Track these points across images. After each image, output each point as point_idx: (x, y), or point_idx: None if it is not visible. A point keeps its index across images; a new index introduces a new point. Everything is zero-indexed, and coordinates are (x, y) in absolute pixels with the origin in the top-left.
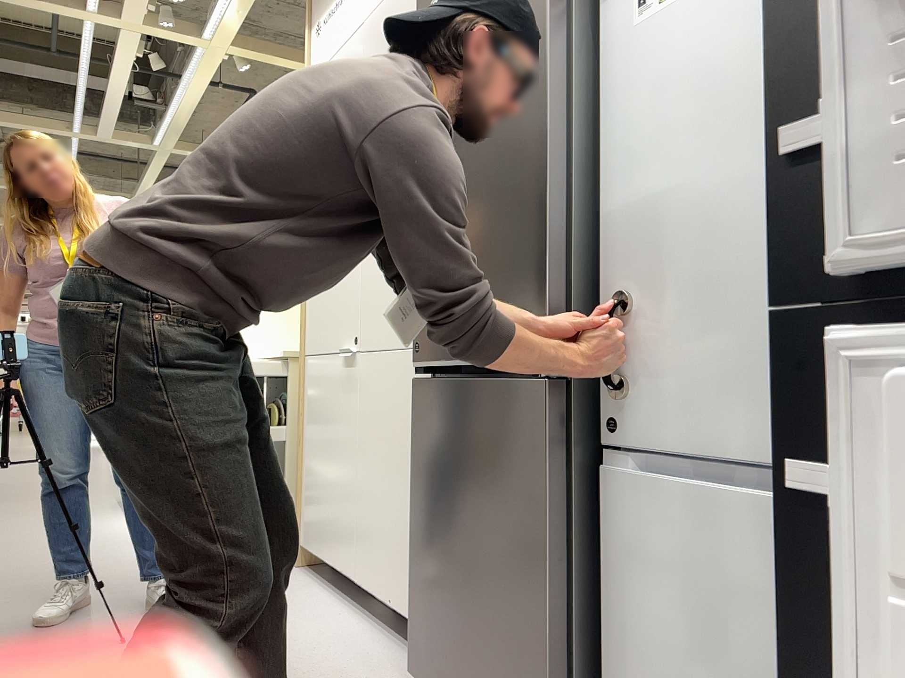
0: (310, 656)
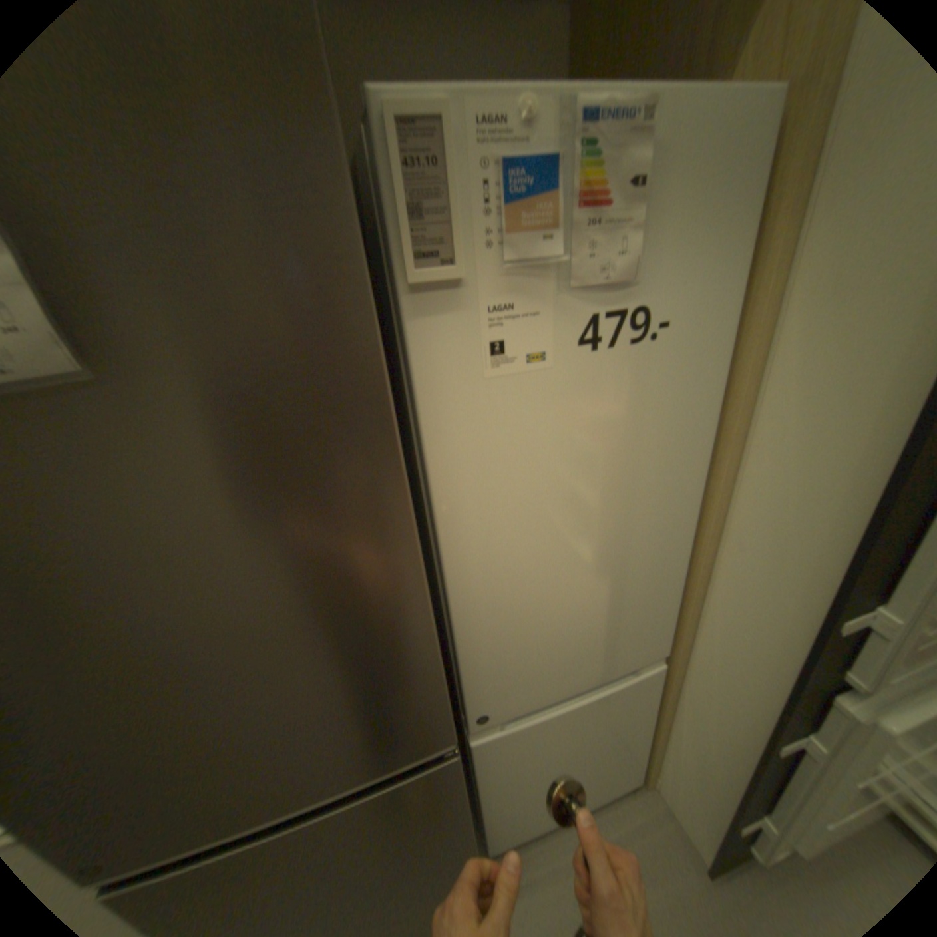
0: None
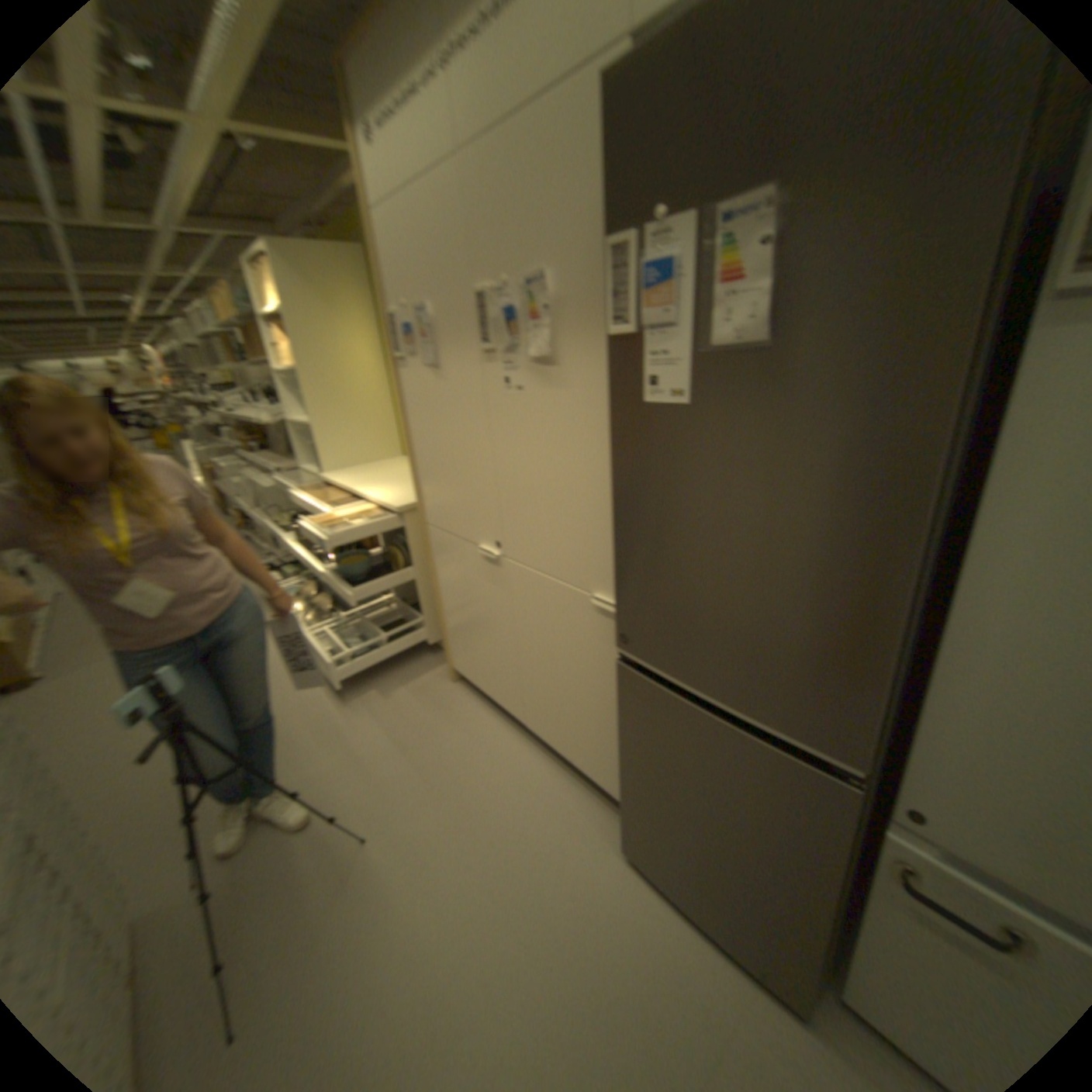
0: (520, 822)
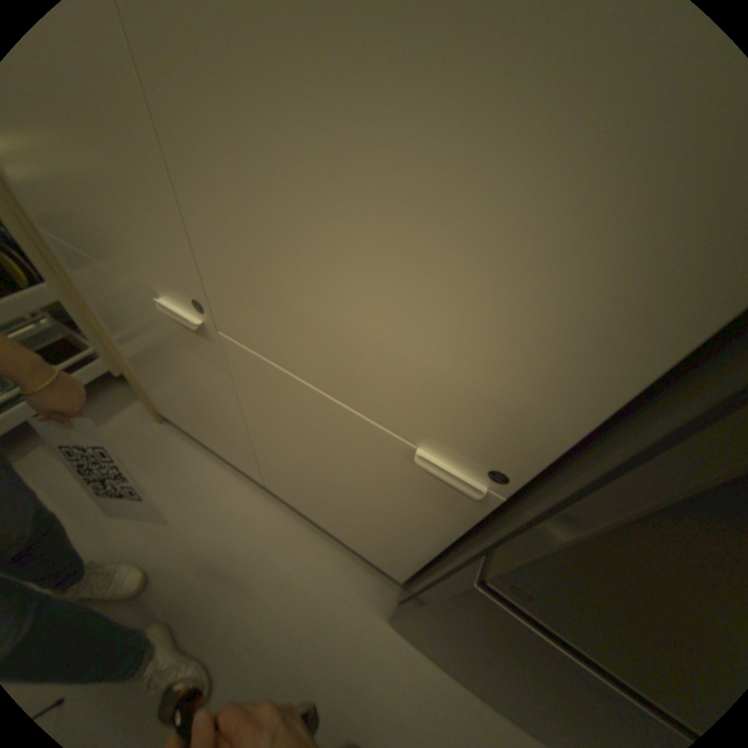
0: (278, 605)
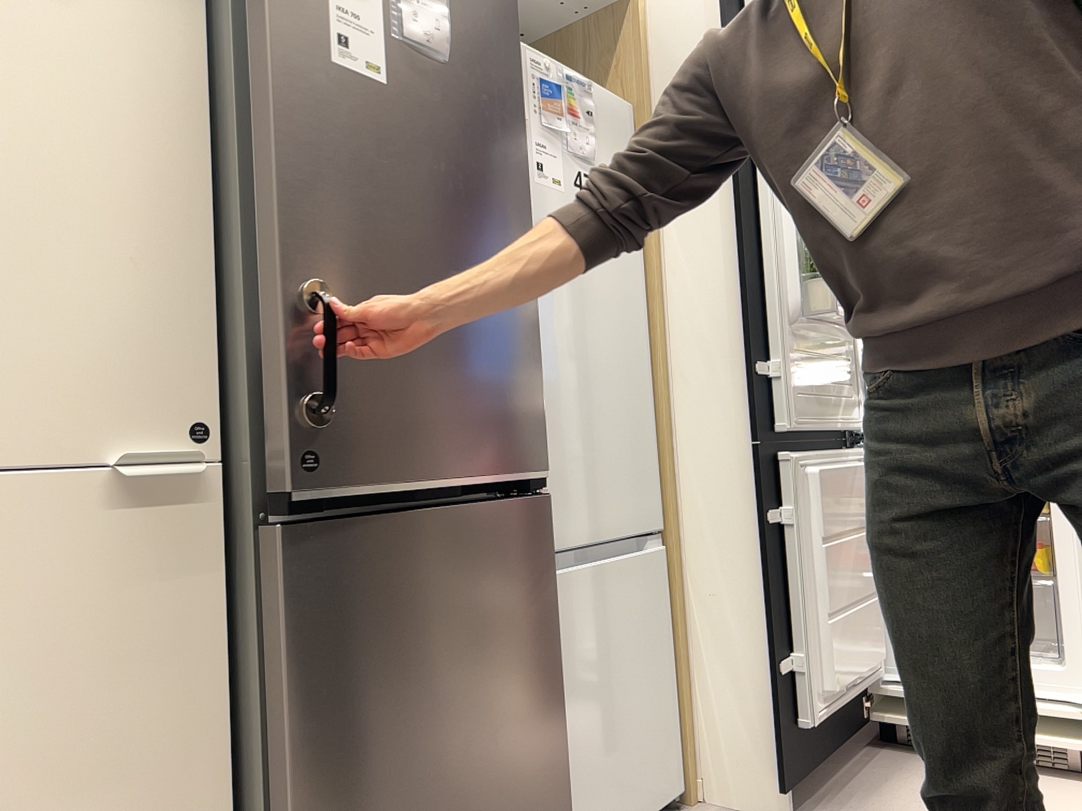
0: None
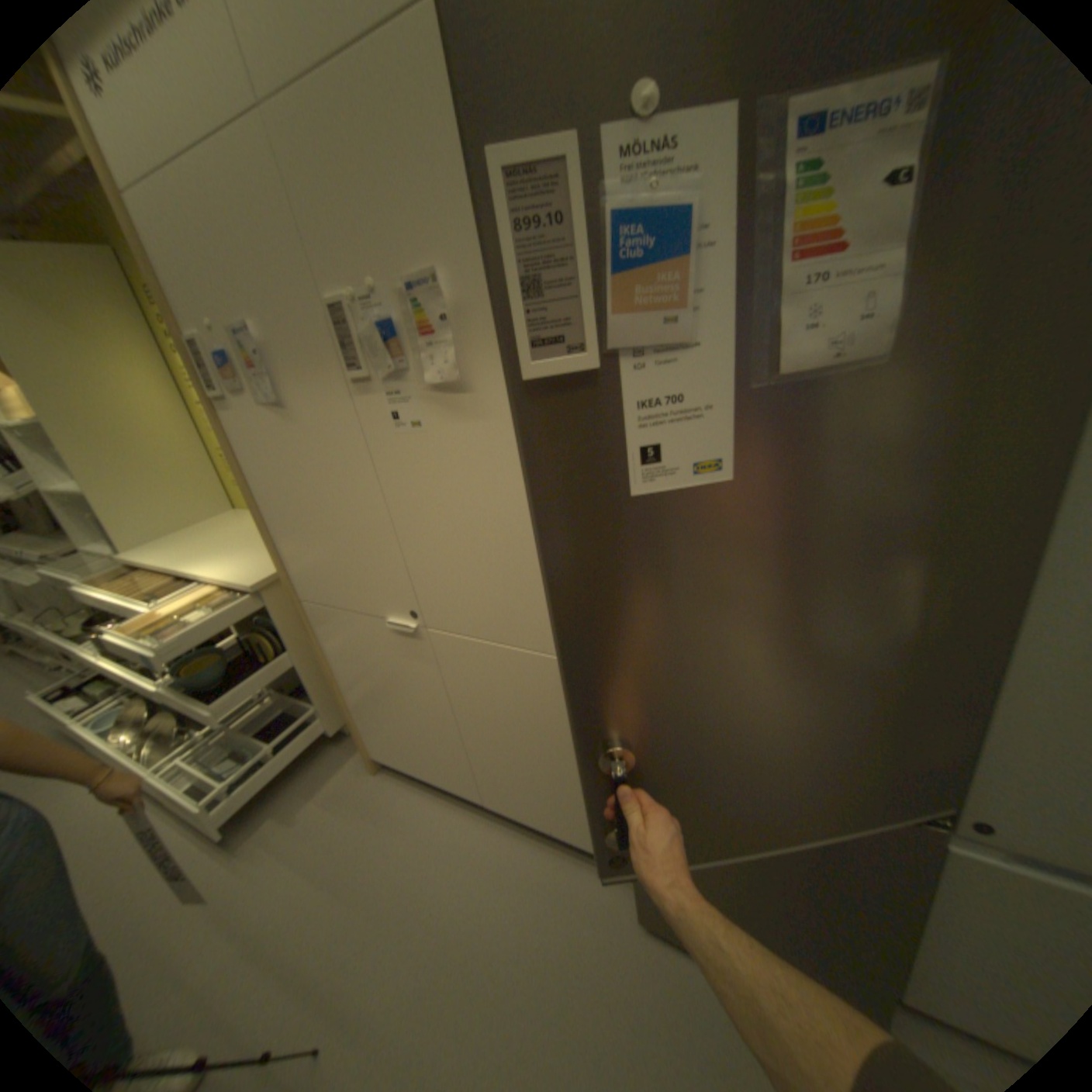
0: (516, 931)
